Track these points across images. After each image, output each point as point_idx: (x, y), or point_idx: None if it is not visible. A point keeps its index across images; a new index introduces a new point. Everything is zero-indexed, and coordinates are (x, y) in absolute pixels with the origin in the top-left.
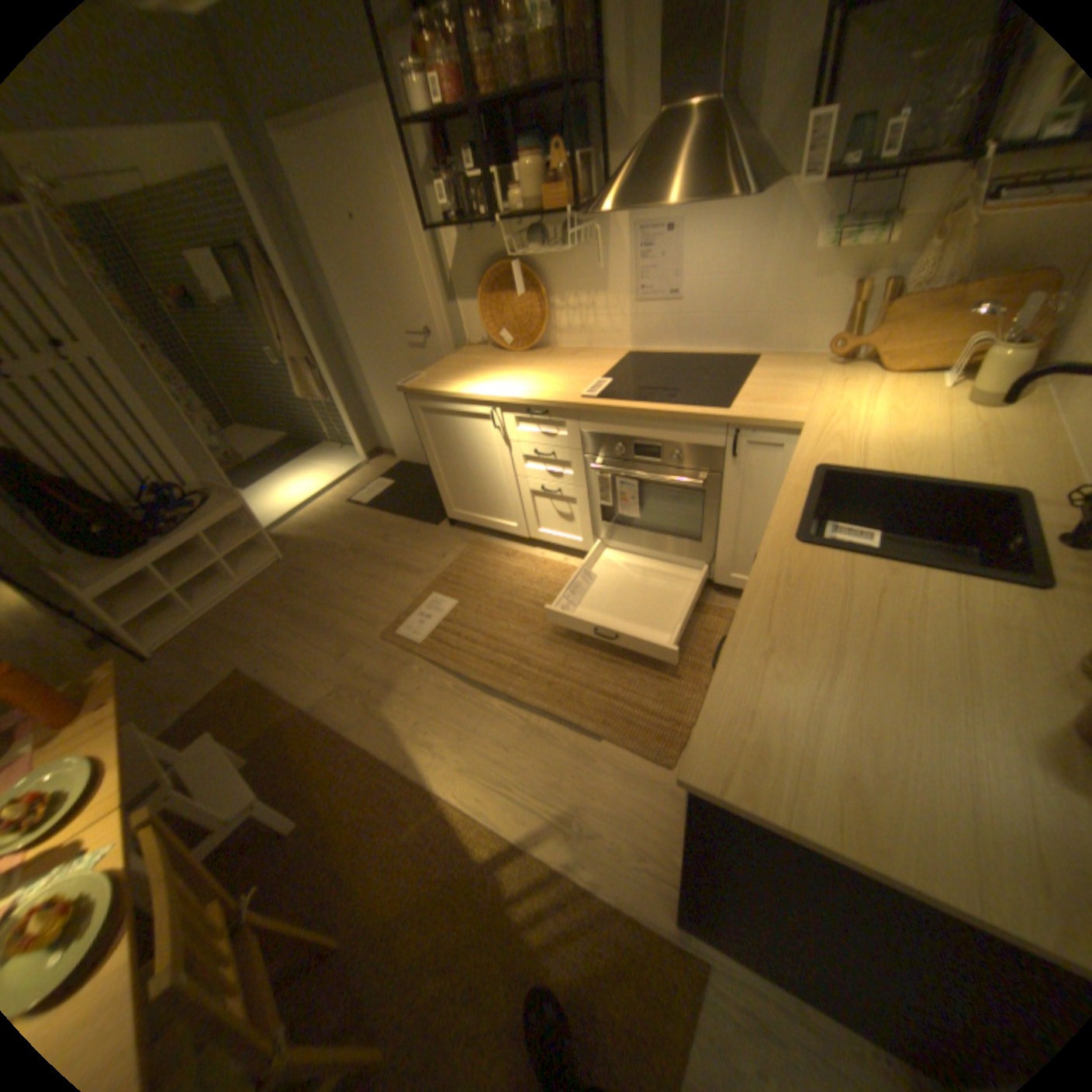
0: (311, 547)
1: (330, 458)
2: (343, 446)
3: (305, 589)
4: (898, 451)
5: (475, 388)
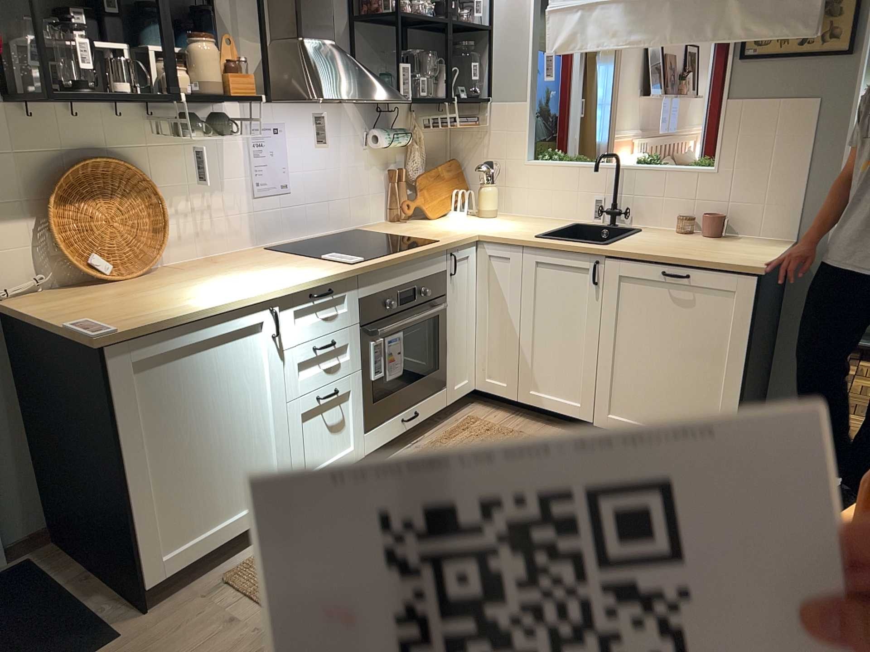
0: None
1: None
2: None
3: None
4: (528, 229)
5: (230, 296)
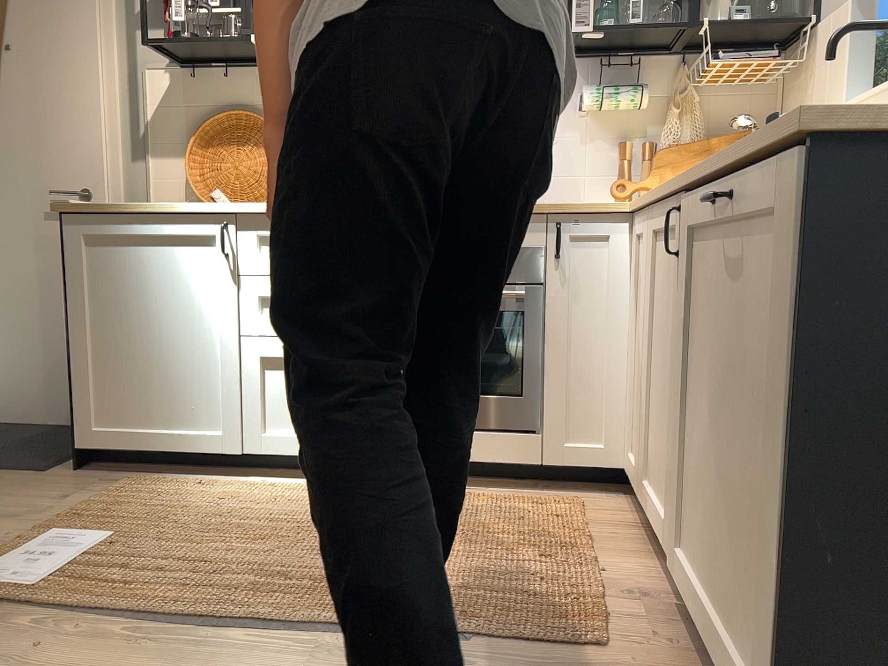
0: None
1: None
2: None
3: None
4: None
5: (195, 205)
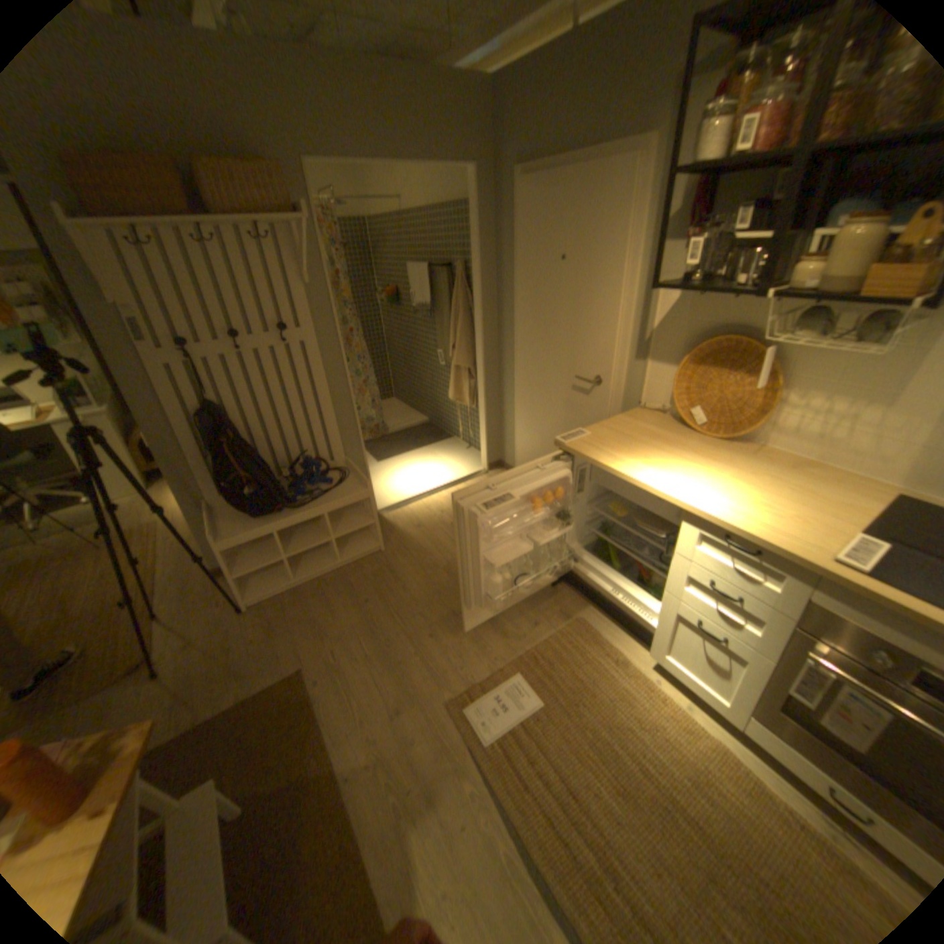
0: (412, 548)
1: (456, 455)
2: (470, 447)
3: (391, 599)
4: None
5: (655, 477)
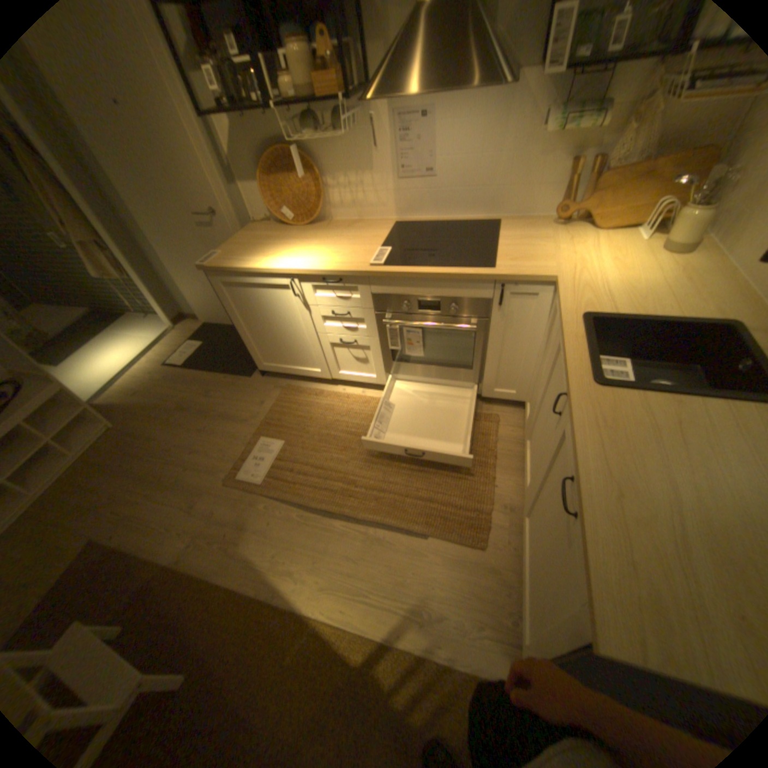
0: (138, 411)
1: (136, 327)
2: (147, 314)
3: (141, 452)
4: (634, 295)
5: (272, 262)
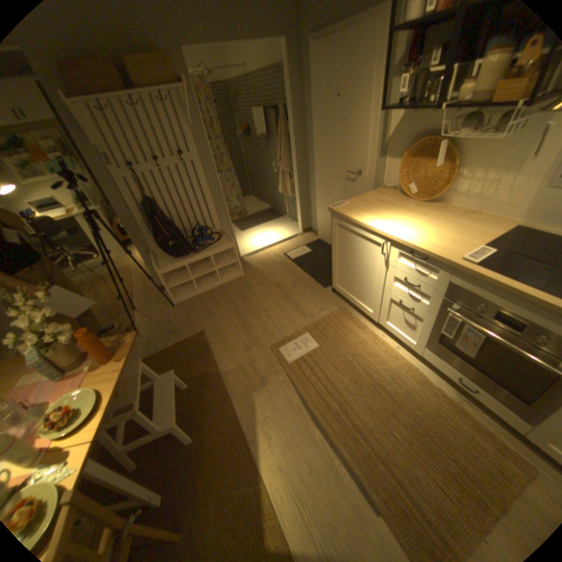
0: (258, 275)
1: (284, 226)
2: (293, 221)
3: (246, 299)
4: None
5: (378, 223)
